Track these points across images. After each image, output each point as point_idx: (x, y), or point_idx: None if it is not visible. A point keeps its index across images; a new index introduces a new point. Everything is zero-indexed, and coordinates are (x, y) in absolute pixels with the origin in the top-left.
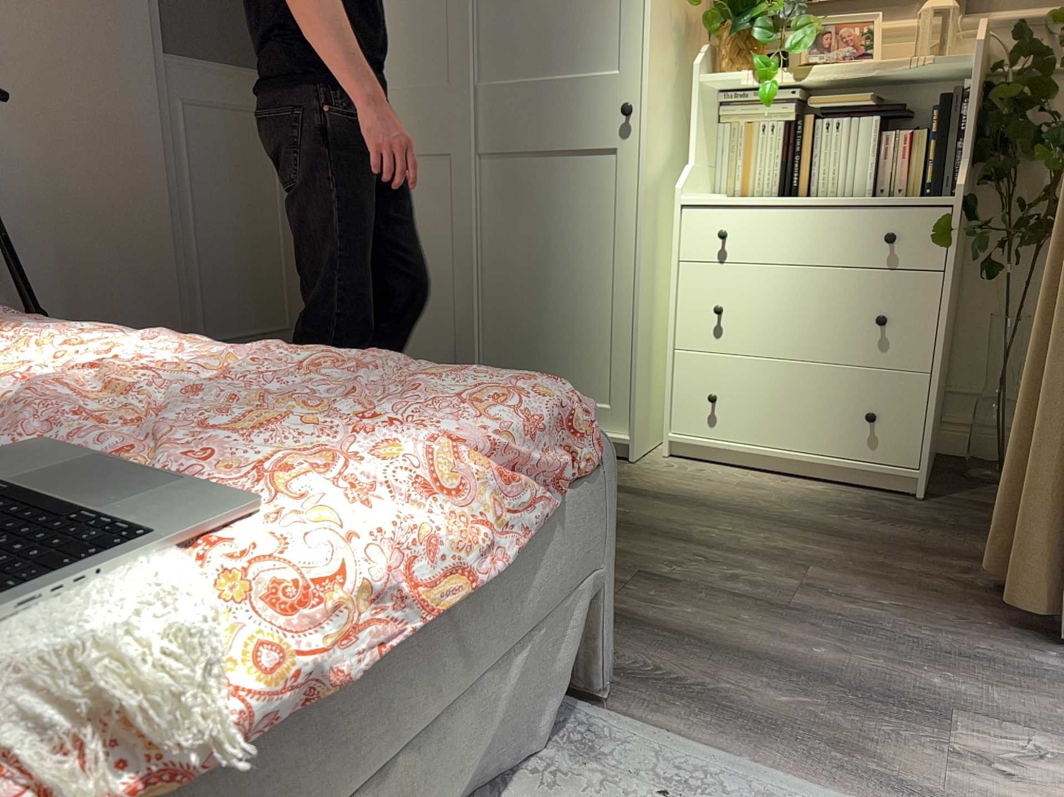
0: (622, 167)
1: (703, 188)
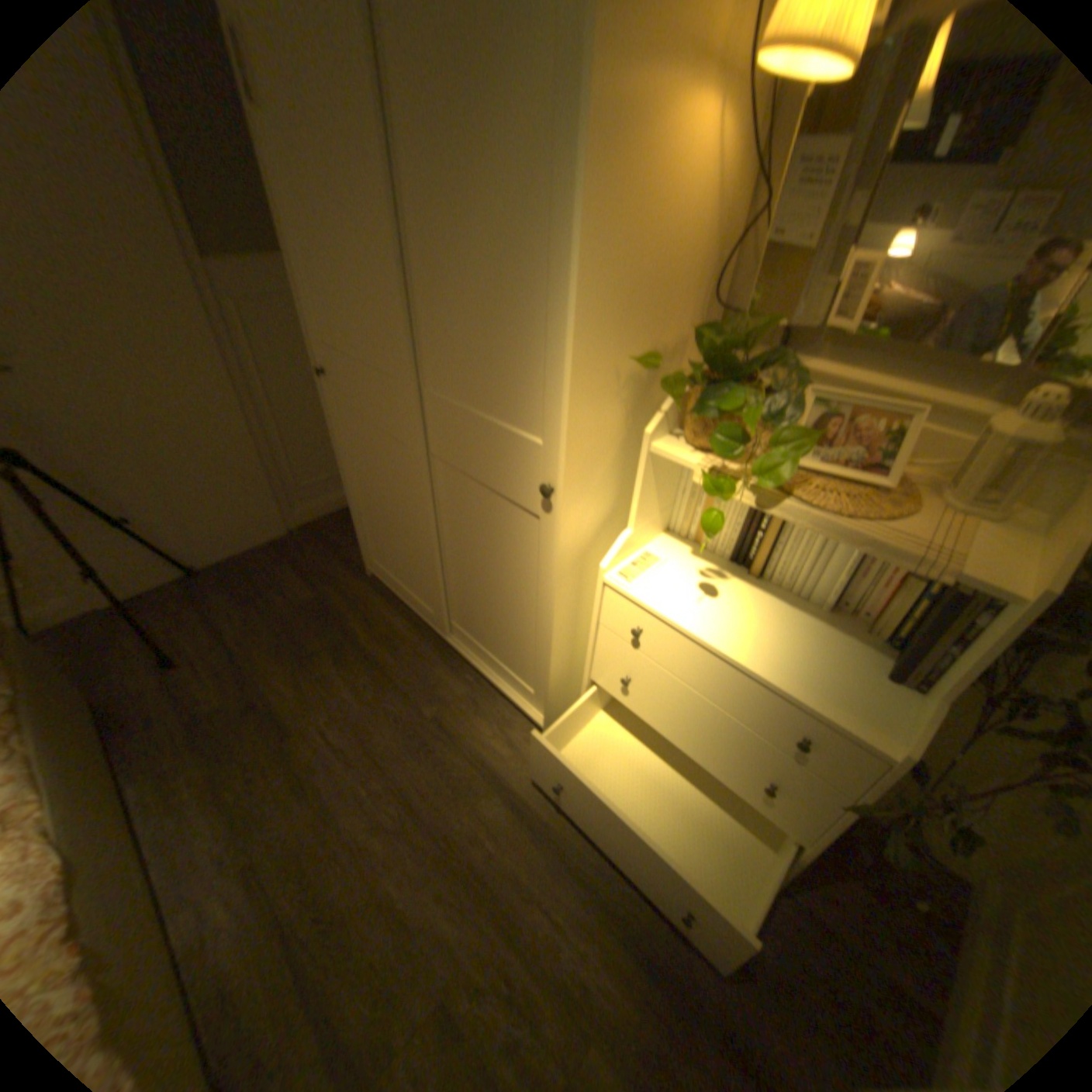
0: (543, 535)
1: (647, 536)
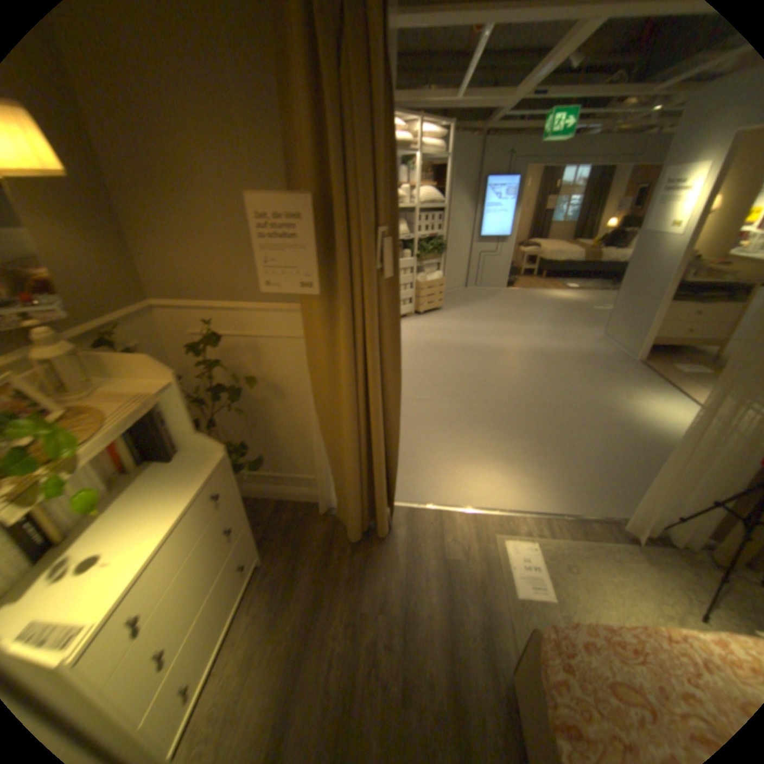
0: None
1: None
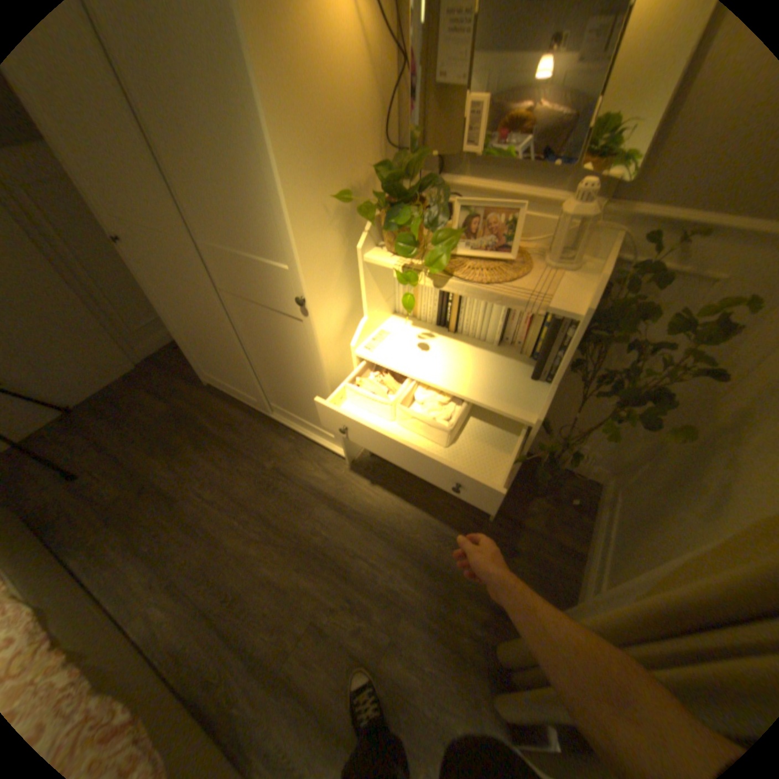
0: (309, 333)
1: (381, 320)
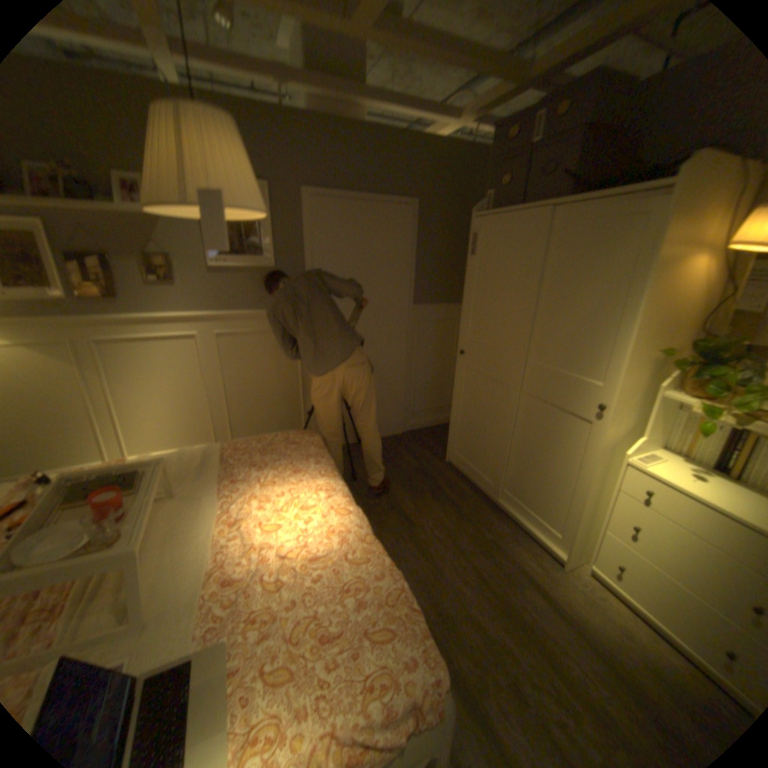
0: (593, 433)
1: (654, 447)
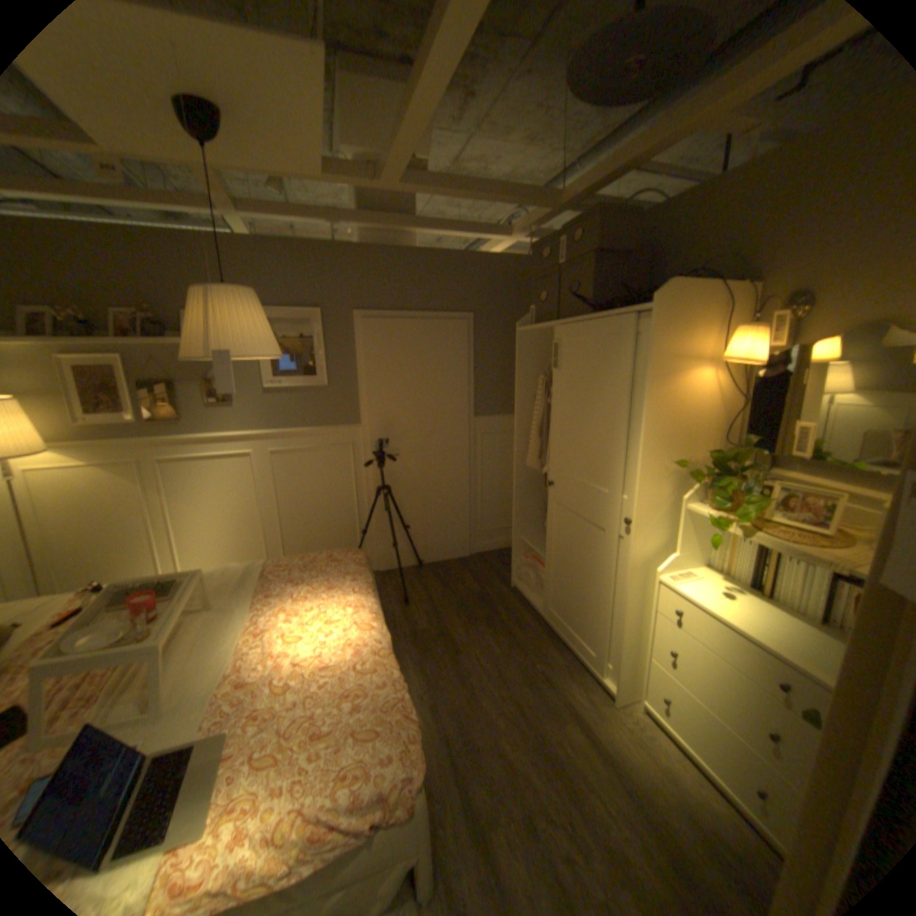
0: (625, 549)
1: (692, 564)
